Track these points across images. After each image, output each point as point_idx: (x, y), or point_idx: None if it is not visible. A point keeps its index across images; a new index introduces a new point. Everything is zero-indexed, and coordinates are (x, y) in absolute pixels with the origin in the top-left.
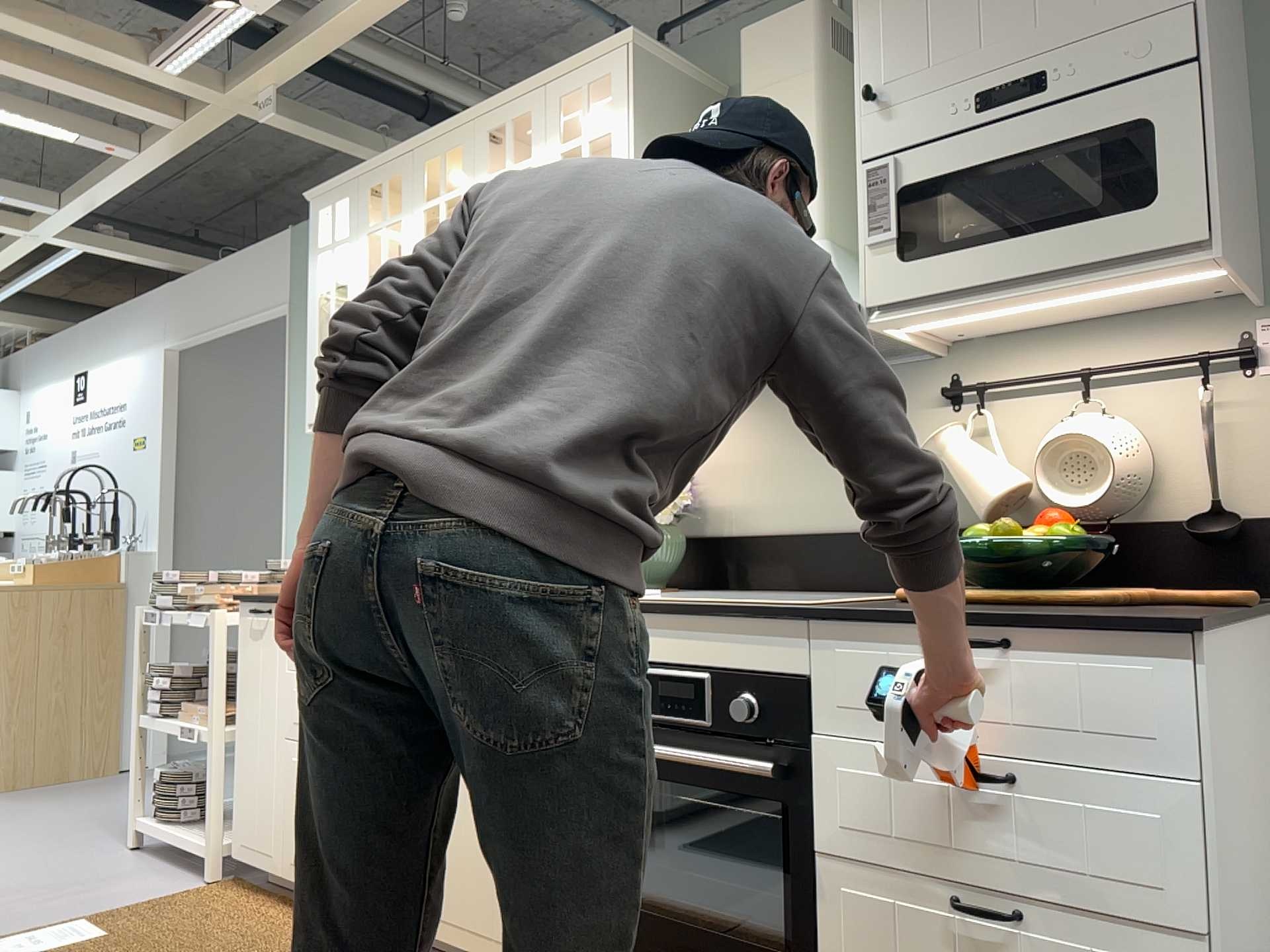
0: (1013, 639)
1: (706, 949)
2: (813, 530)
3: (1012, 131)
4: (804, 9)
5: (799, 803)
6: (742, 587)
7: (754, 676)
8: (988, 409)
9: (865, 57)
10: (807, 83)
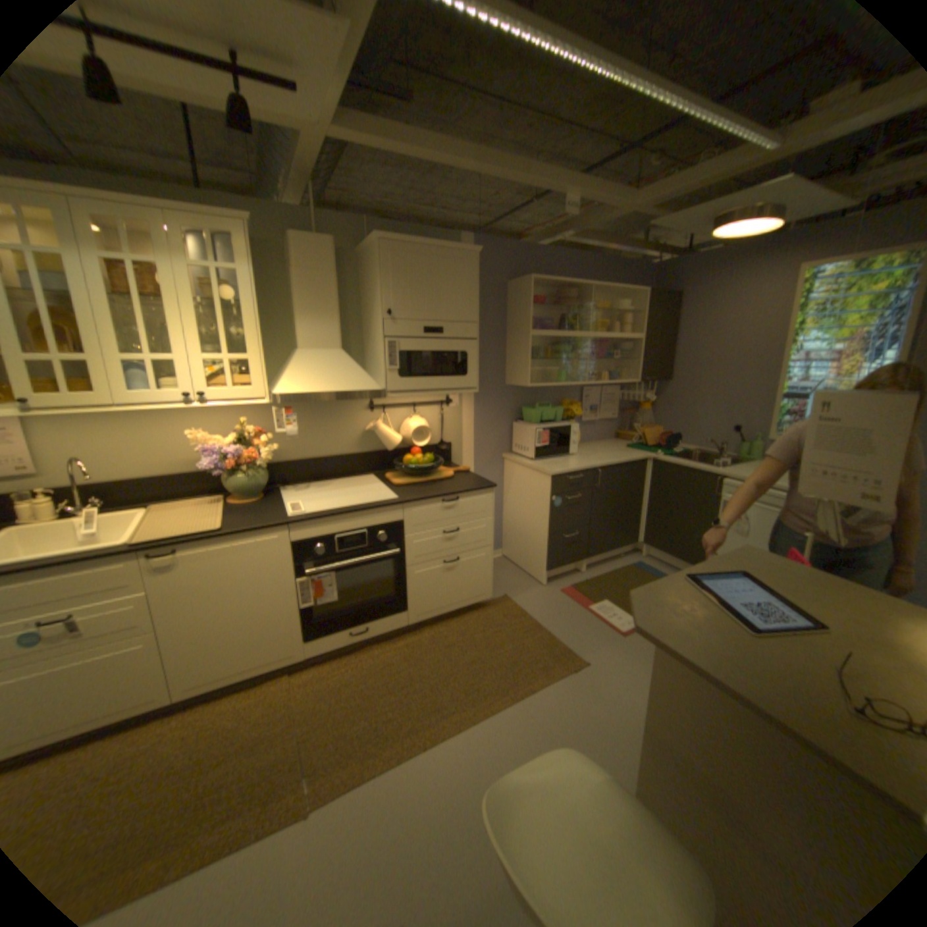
0: (459, 497)
1: (367, 612)
2: (317, 457)
3: (435, 343)
4: (329, 239)
5: (400, 556)
6: (284, 483)
7: (378, 525)
8: (385, 413)
9: (386, 295)
10: (332, 277)
